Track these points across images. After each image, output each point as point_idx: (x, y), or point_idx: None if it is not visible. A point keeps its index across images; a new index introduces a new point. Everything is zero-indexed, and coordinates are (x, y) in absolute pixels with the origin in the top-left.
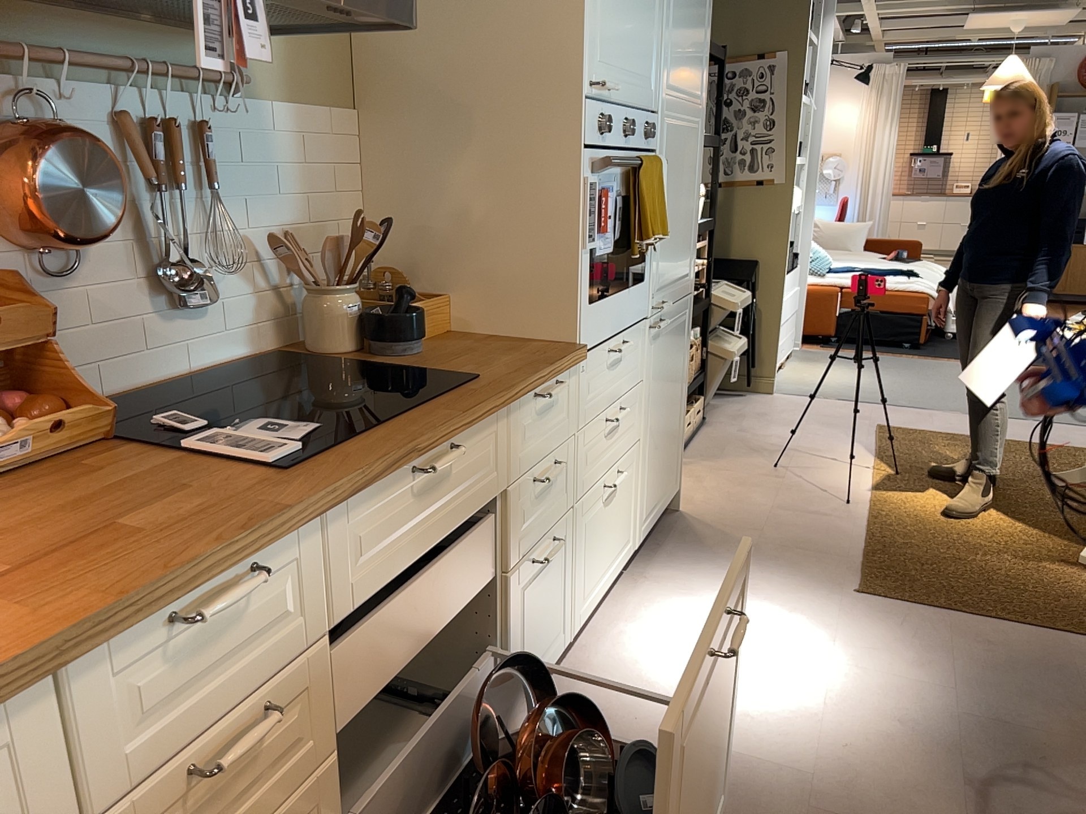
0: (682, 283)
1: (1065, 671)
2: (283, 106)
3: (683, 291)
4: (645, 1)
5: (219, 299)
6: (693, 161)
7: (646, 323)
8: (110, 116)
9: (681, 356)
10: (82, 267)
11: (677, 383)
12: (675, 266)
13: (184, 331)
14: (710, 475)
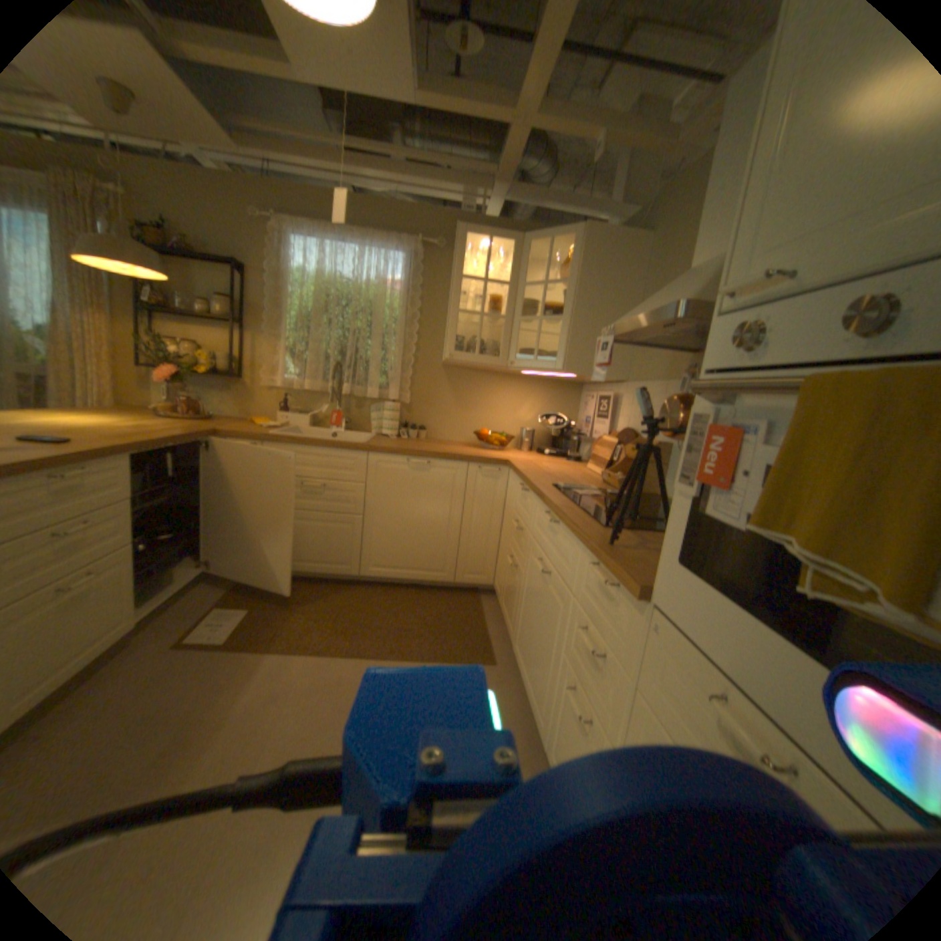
0: None
1: None
2: None
3: None
4: None
5: None
6: None
7: None
8: None
9: None
10: None
11: None
12: None
13: None
14: None
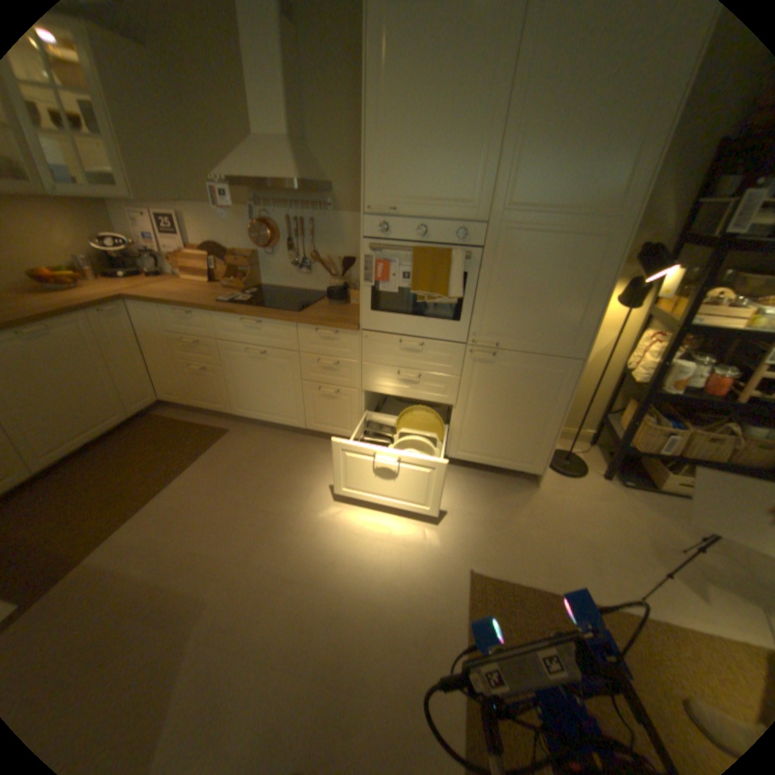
0: (557, 346)
1: (401, 707)
2: (346, 213)
3: (554, 351)
4: (455, 147)
5: (314, 272)
6: (590, 259)
7: (466, 347)
8: (282, 217)
9: (547, 393)
10: (274, 254)
11: (537, 407)
12: (534, 329)
13: (301, 277)
14: (617, 507)
